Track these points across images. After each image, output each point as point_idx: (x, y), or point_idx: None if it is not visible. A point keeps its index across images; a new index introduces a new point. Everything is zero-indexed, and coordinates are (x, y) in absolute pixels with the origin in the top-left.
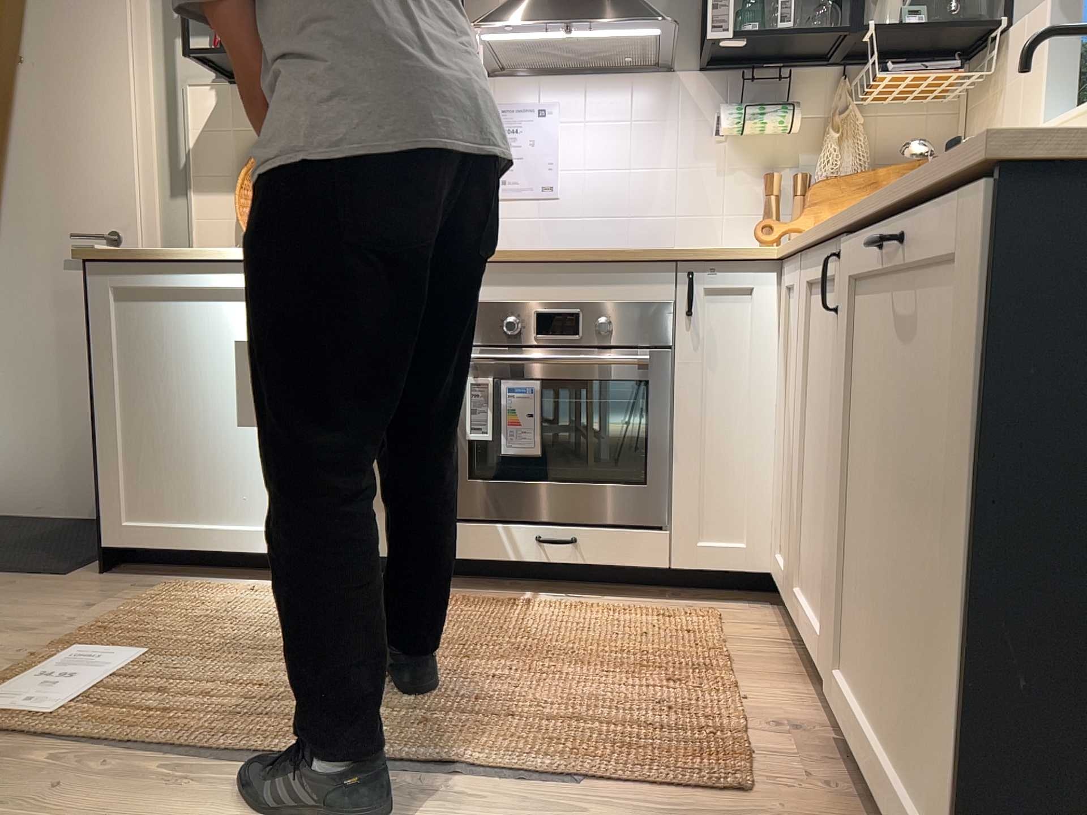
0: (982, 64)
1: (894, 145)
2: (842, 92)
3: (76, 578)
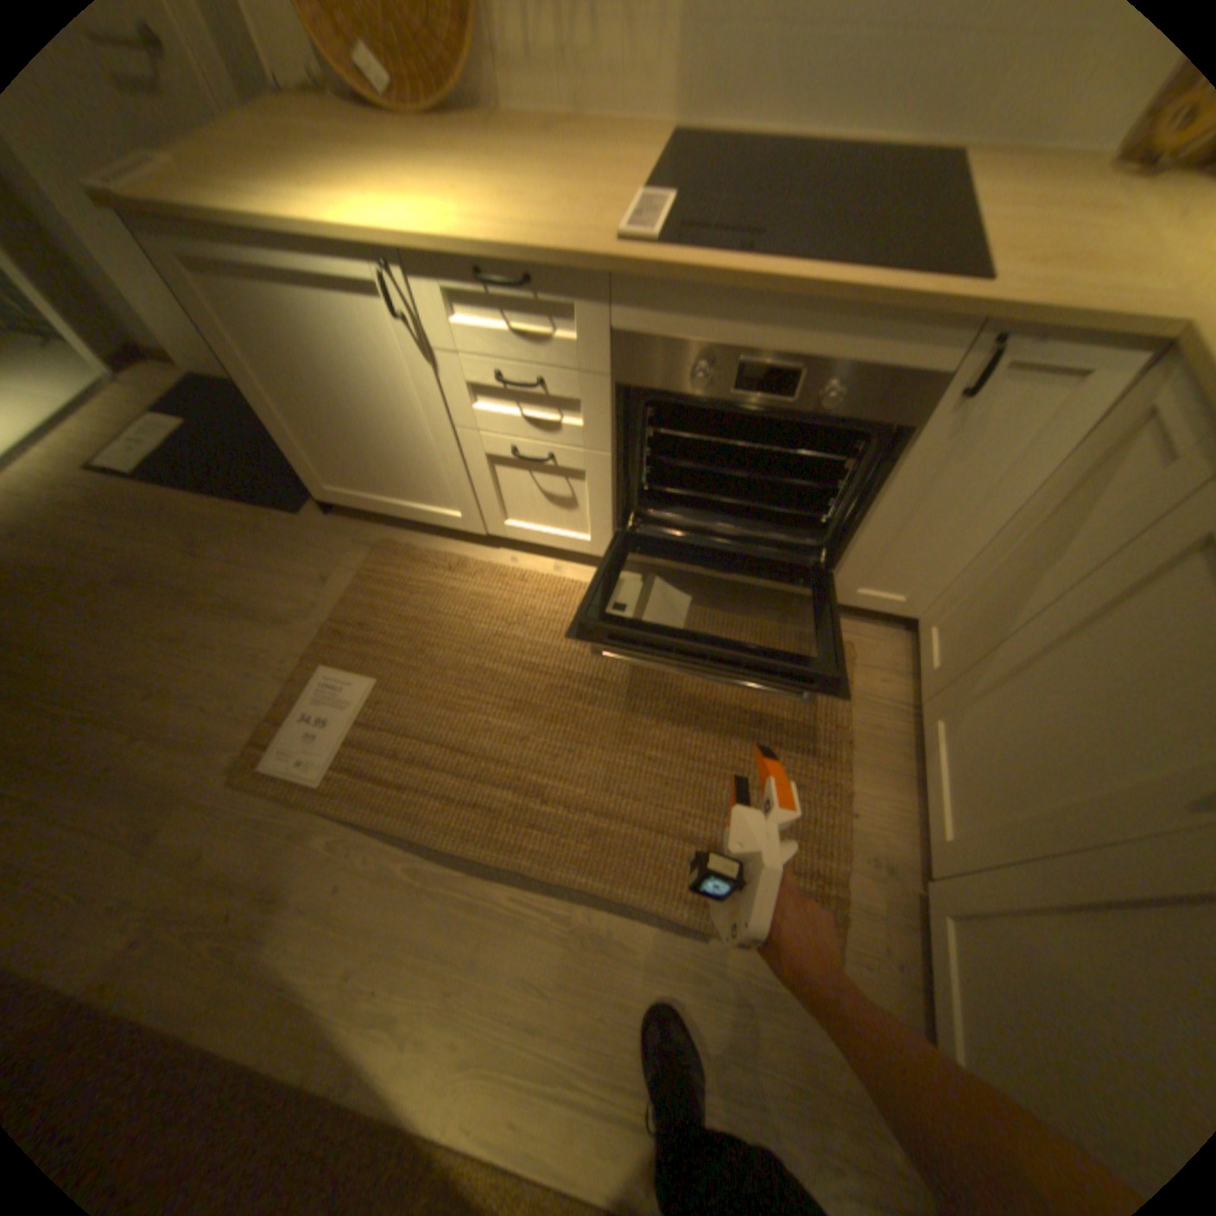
0: None
1: None
2: None
3: (306, 519)
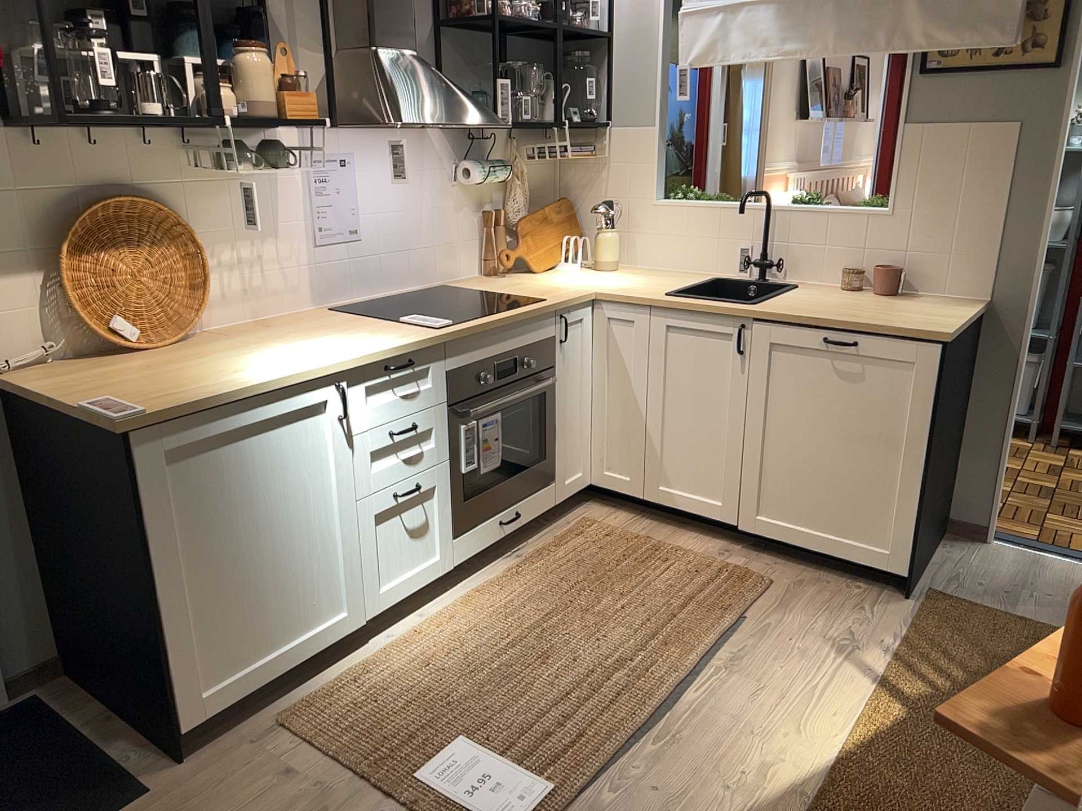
0: (582, 137)
1: (534, 183)
2: (518, 149)
3: (166, 783)
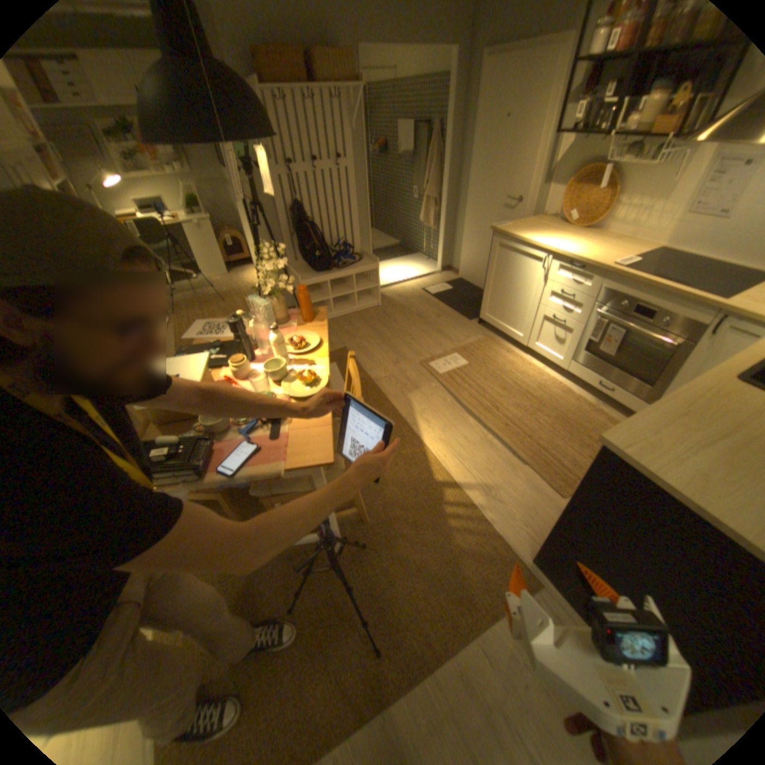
0: None
1: None
2: None
3: (471, 322)
